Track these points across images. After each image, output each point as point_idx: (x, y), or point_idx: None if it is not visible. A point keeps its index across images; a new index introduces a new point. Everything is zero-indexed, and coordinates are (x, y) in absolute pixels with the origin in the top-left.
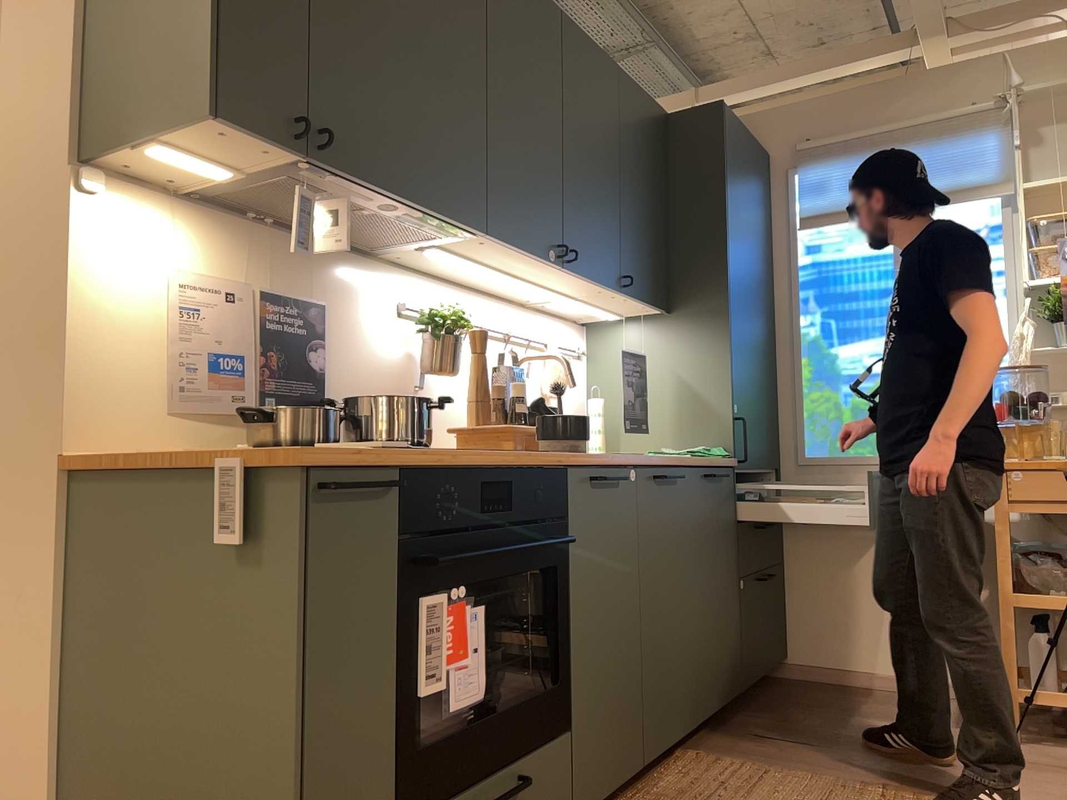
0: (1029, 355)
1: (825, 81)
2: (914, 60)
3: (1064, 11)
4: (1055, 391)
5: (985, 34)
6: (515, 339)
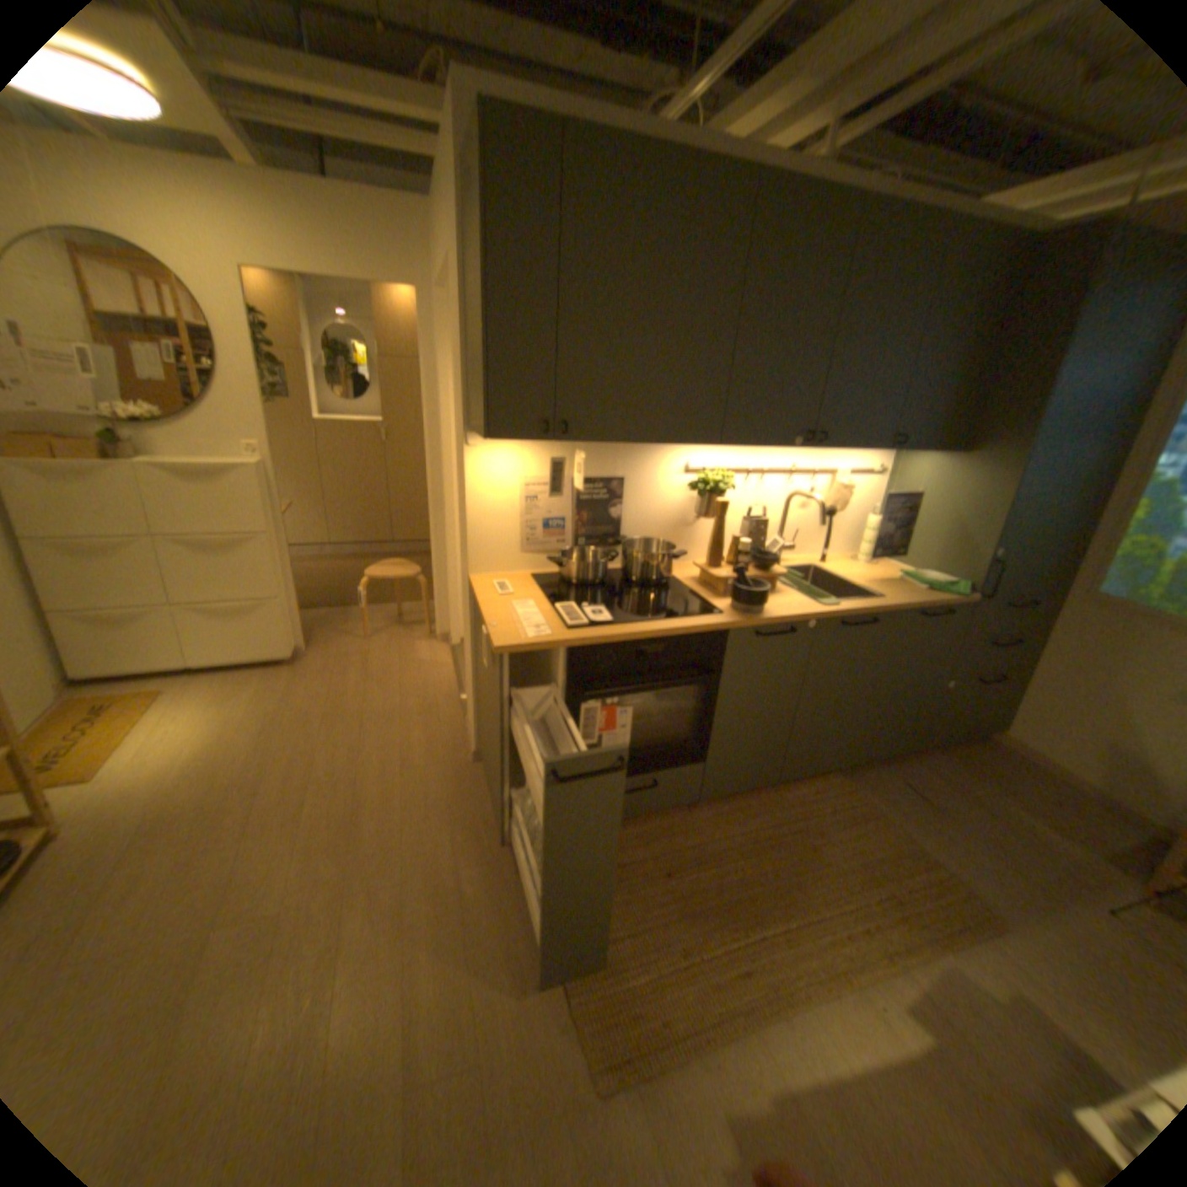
0: None
1: None
2: None
3: None
4: None
5: None
6: (799, 471)
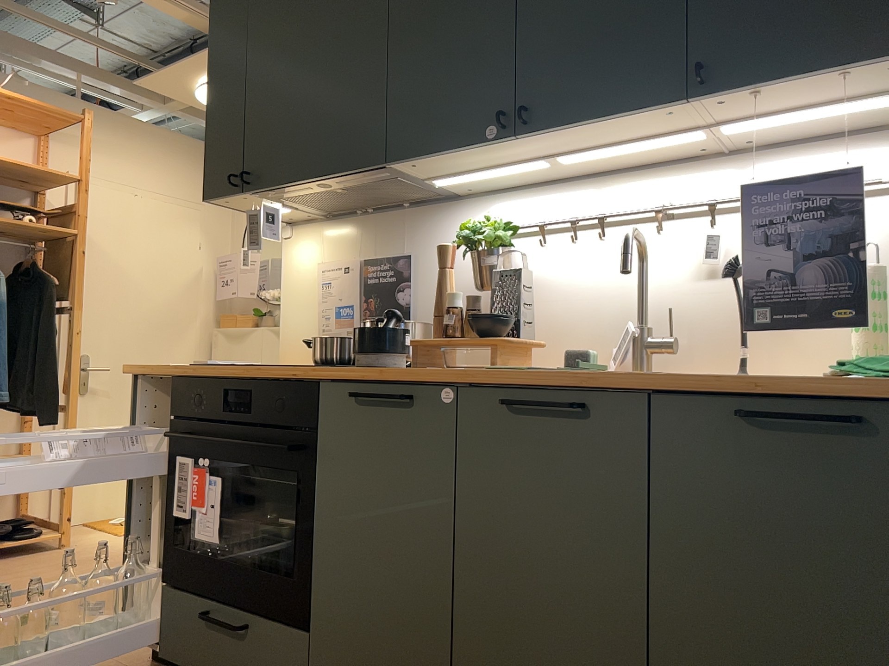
0: None
1: None
2: None
3: None
4: None
5: None
6: (687, 211)
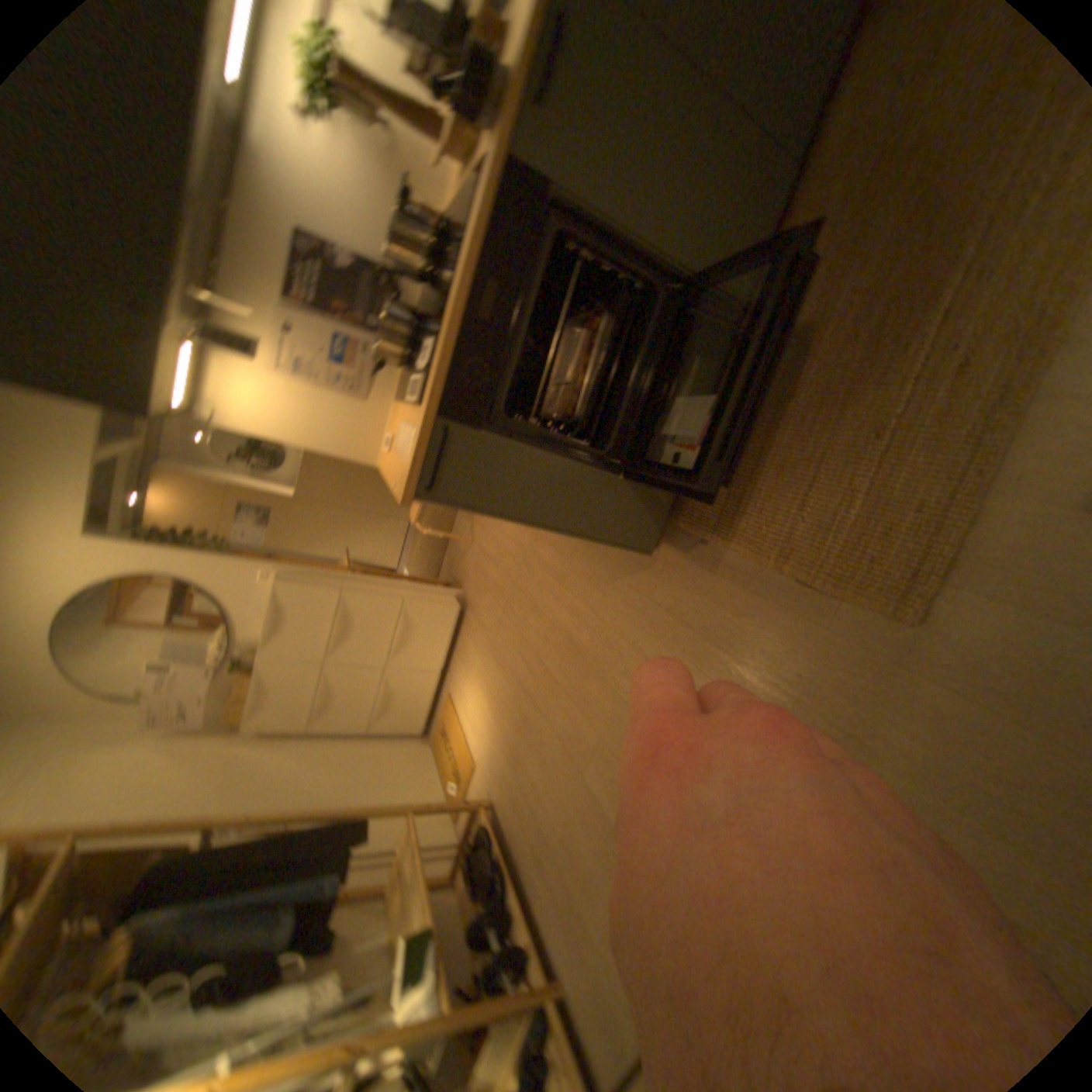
0: None
1: None
2: None
3: None
4: None
5: None
6: None
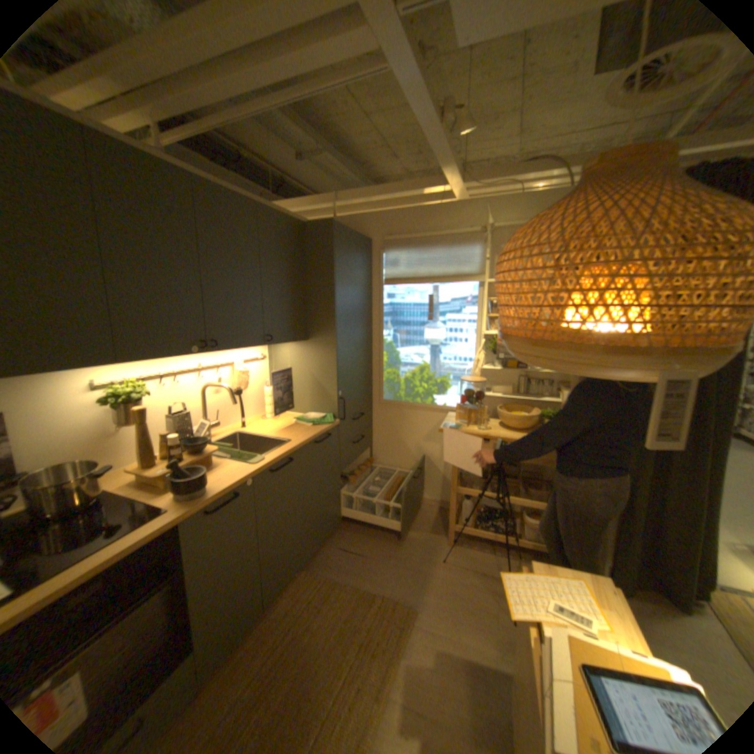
0: (483, 365)
1: (403, 197)
2: (448, 192)
3: (524, 176)
4: (491, 384)
5: (483, 185)
6: (207, 368)
